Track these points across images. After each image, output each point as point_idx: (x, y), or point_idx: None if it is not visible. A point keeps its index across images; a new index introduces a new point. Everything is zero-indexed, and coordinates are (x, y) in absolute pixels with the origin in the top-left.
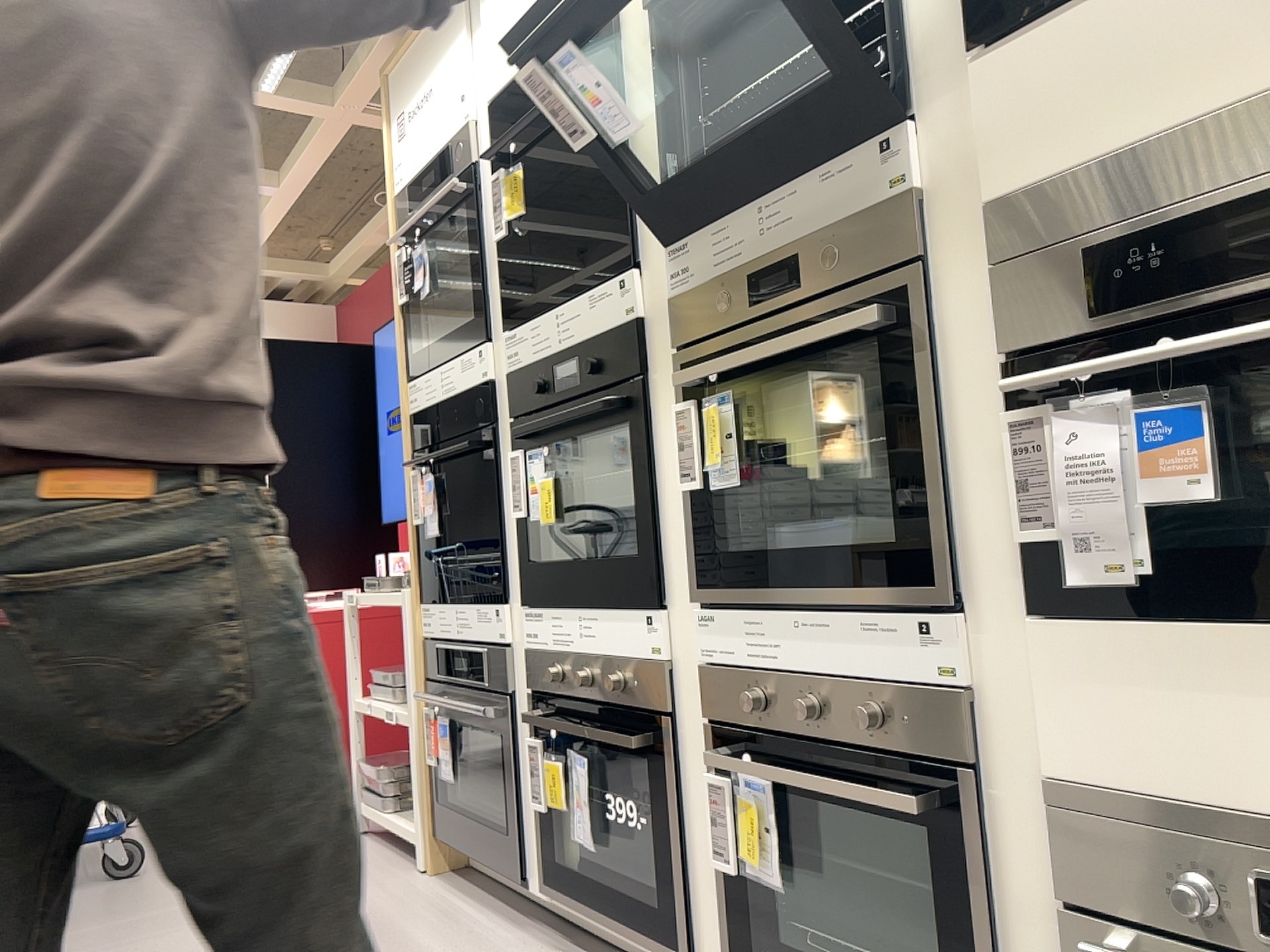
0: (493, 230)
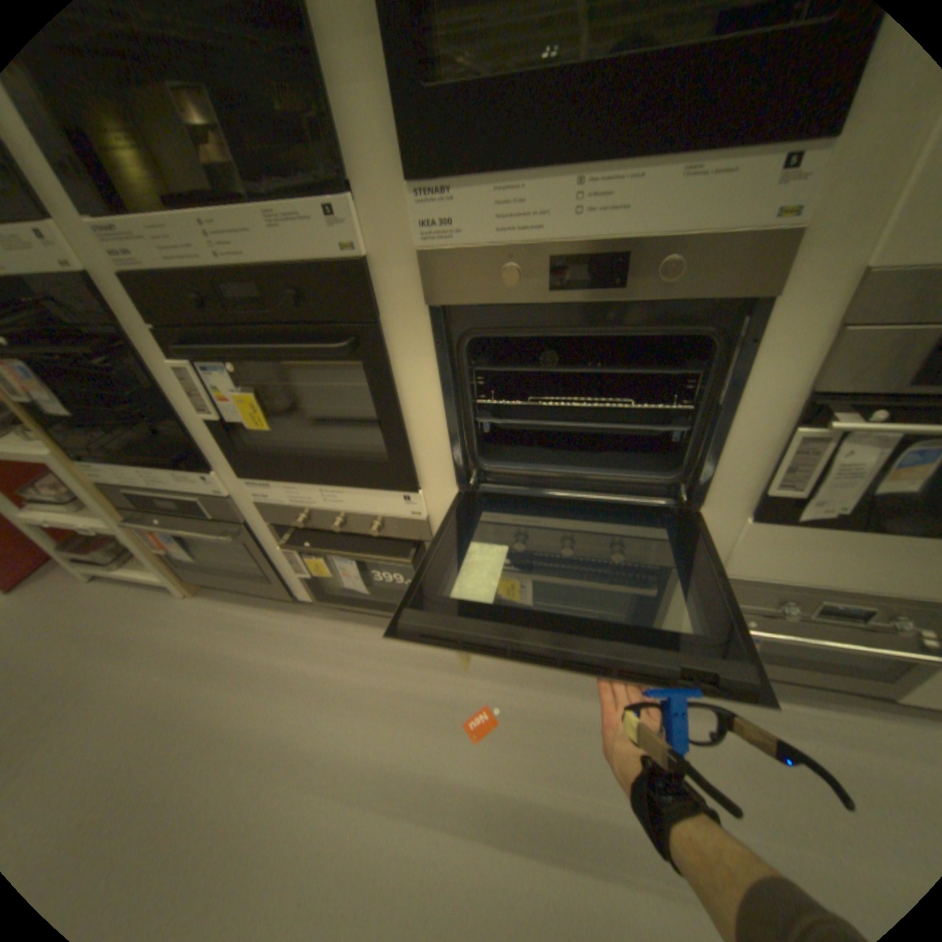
0: None
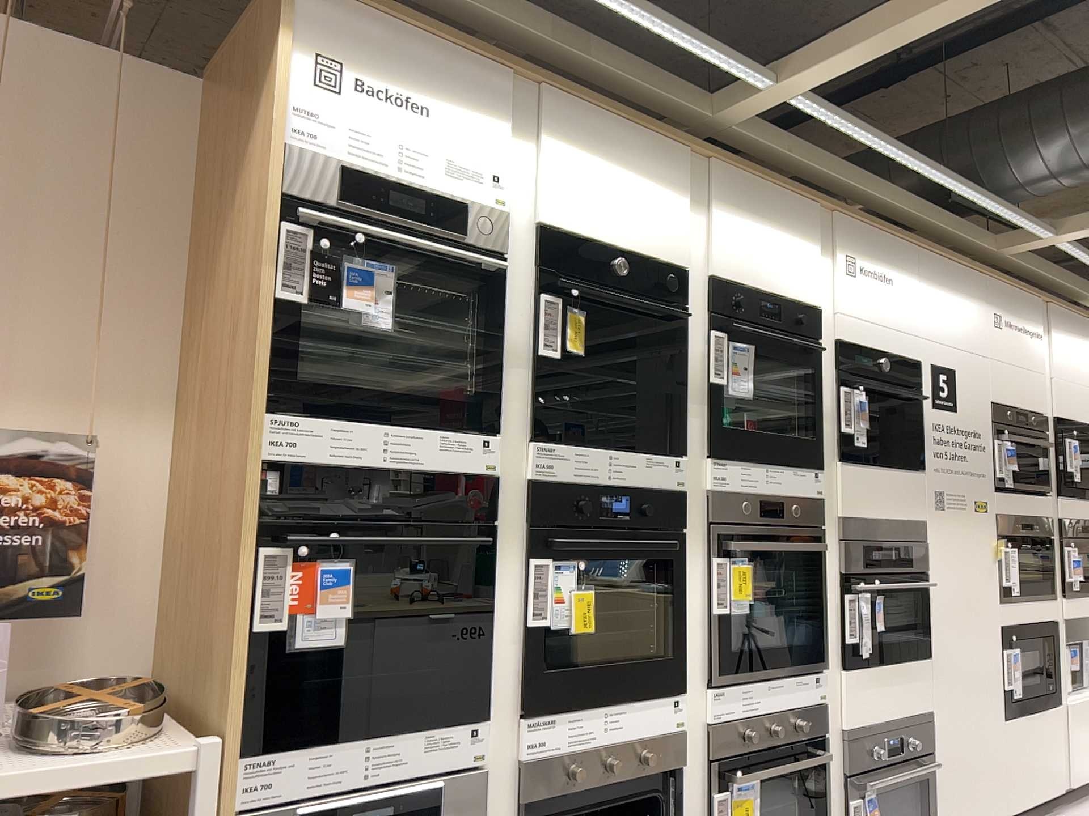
0: (545, 347)
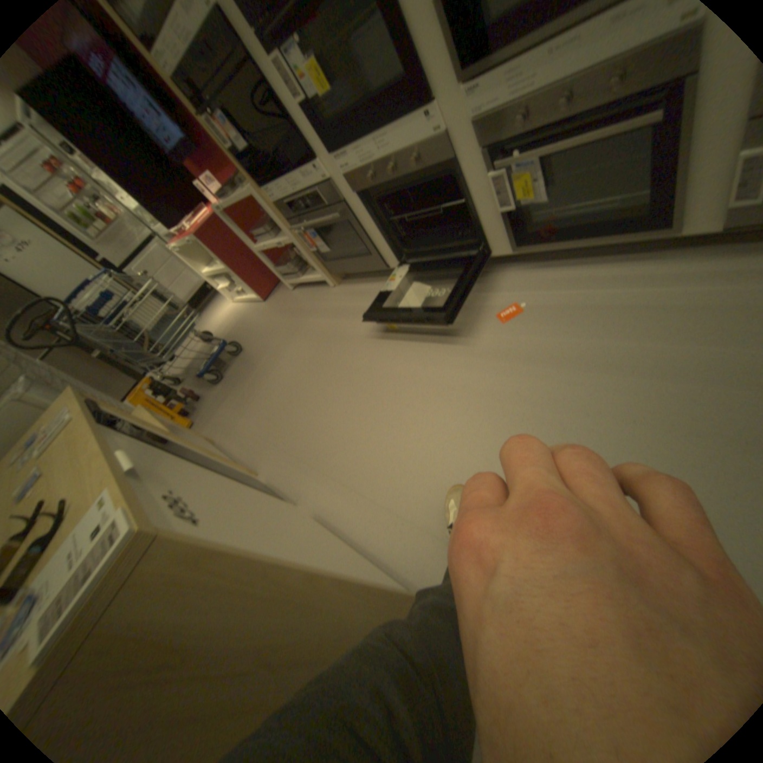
0: None
